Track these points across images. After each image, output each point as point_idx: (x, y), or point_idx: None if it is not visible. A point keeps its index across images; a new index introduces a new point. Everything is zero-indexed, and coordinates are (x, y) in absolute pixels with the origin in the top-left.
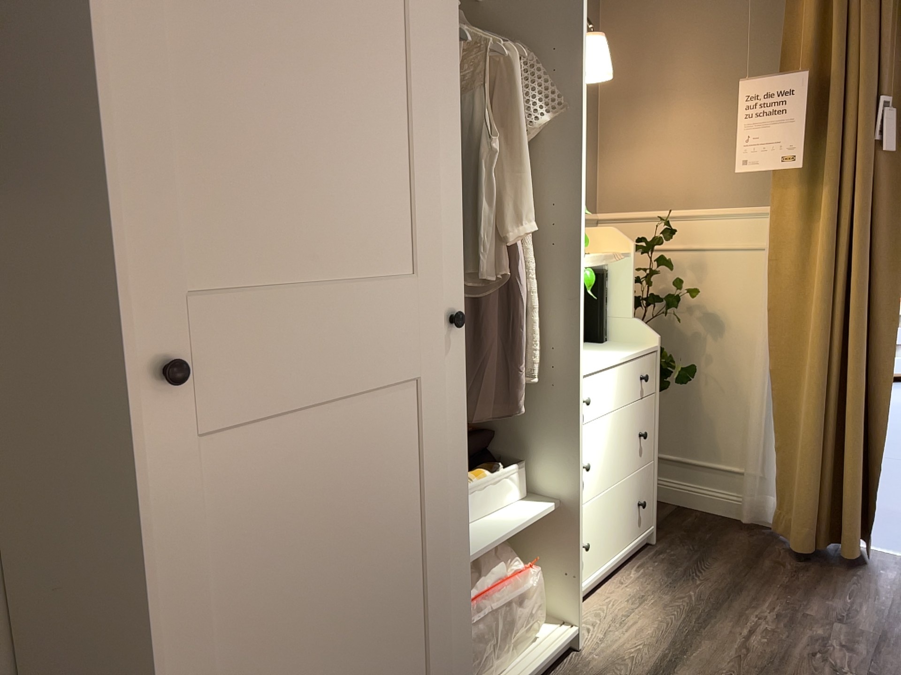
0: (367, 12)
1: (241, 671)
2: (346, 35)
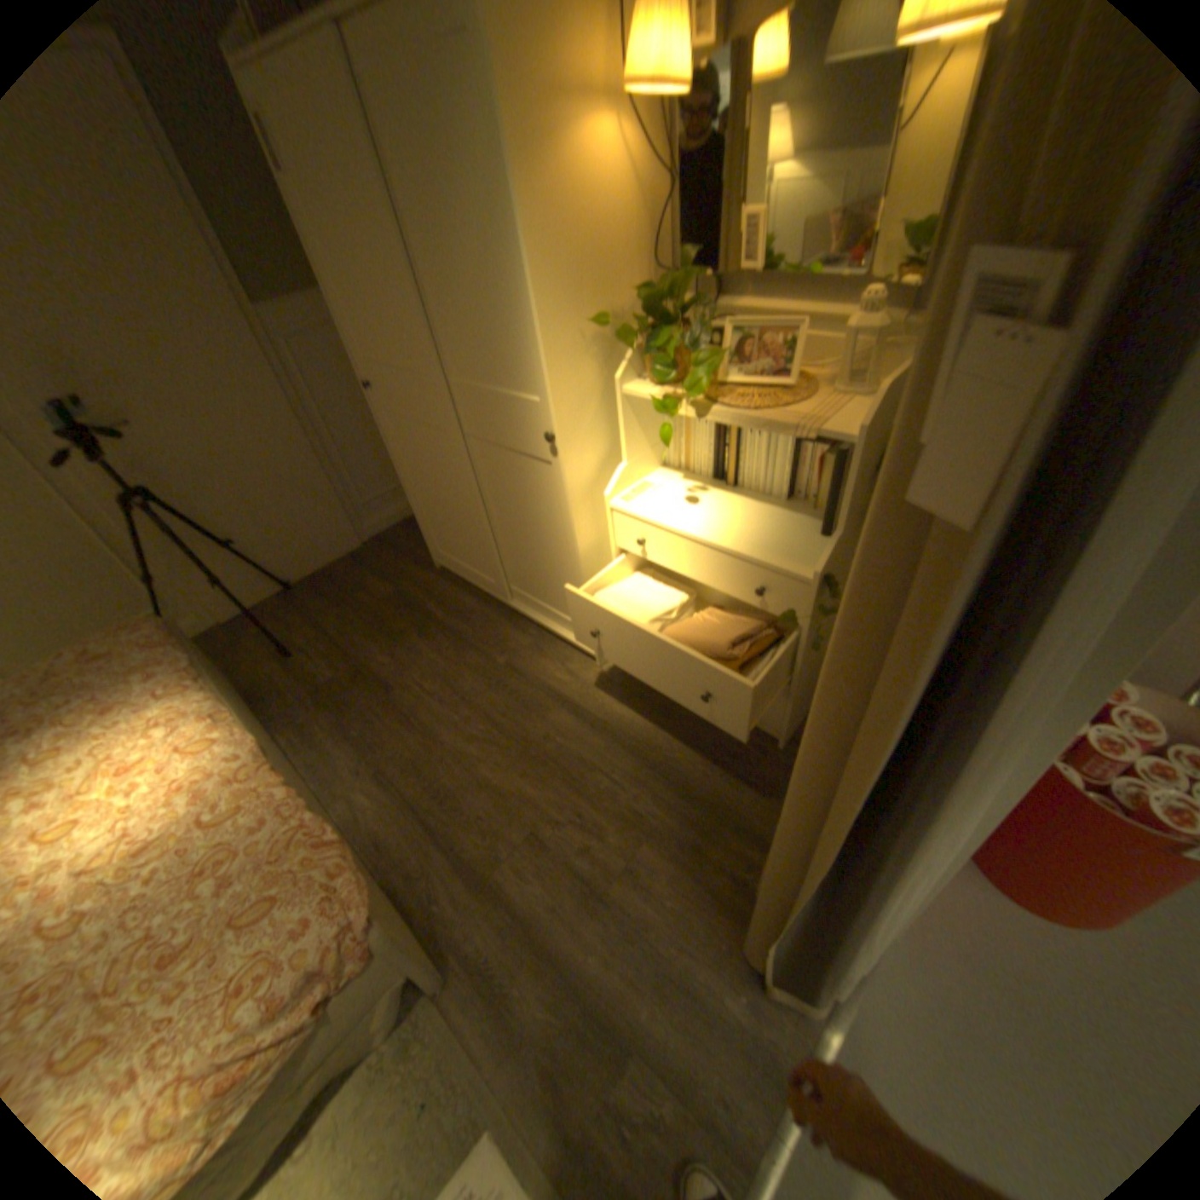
0: (357, 212)
1: (419, 494)
2: (356, 233)
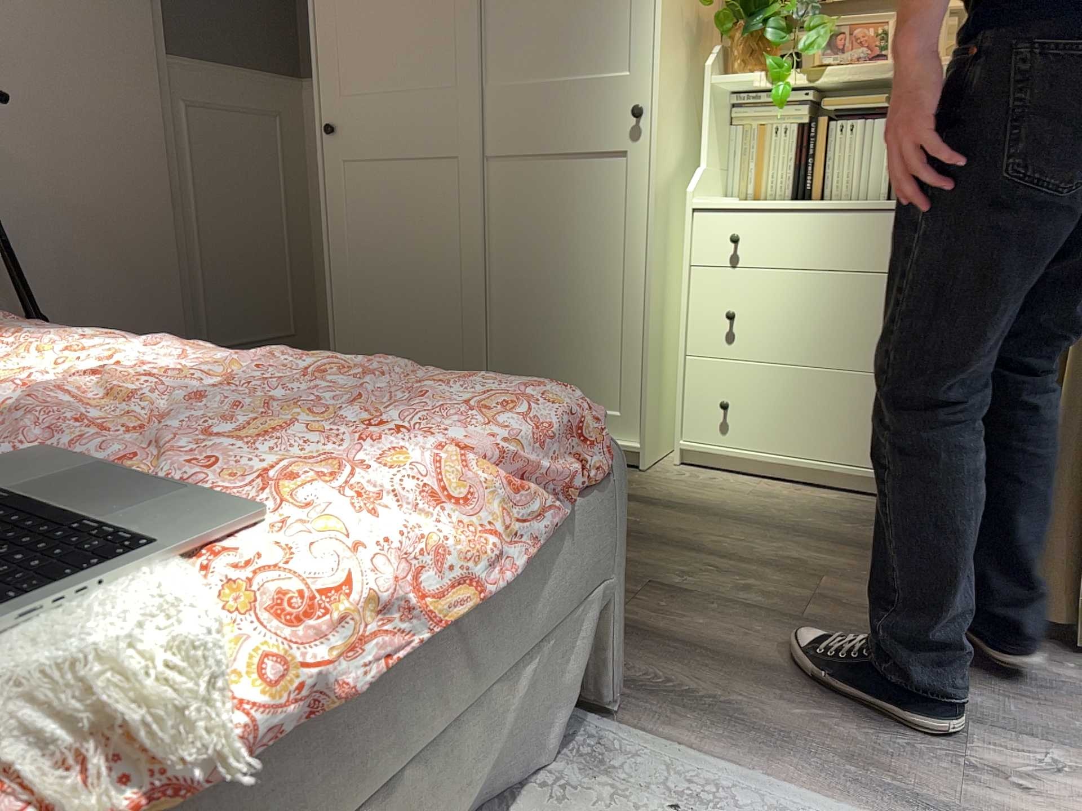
0: None
1: (354, 283)
2: None
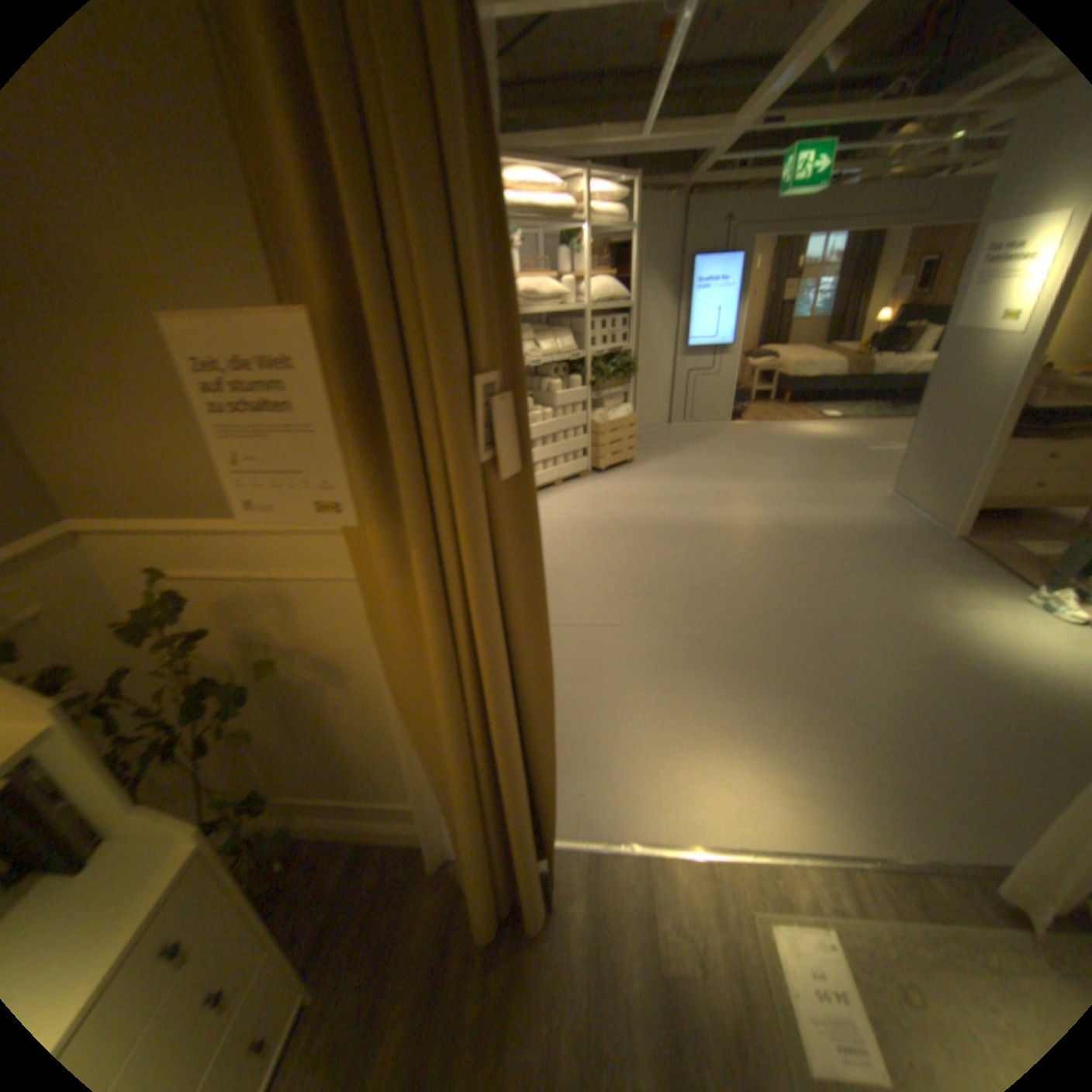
0: None
1: None
2: None
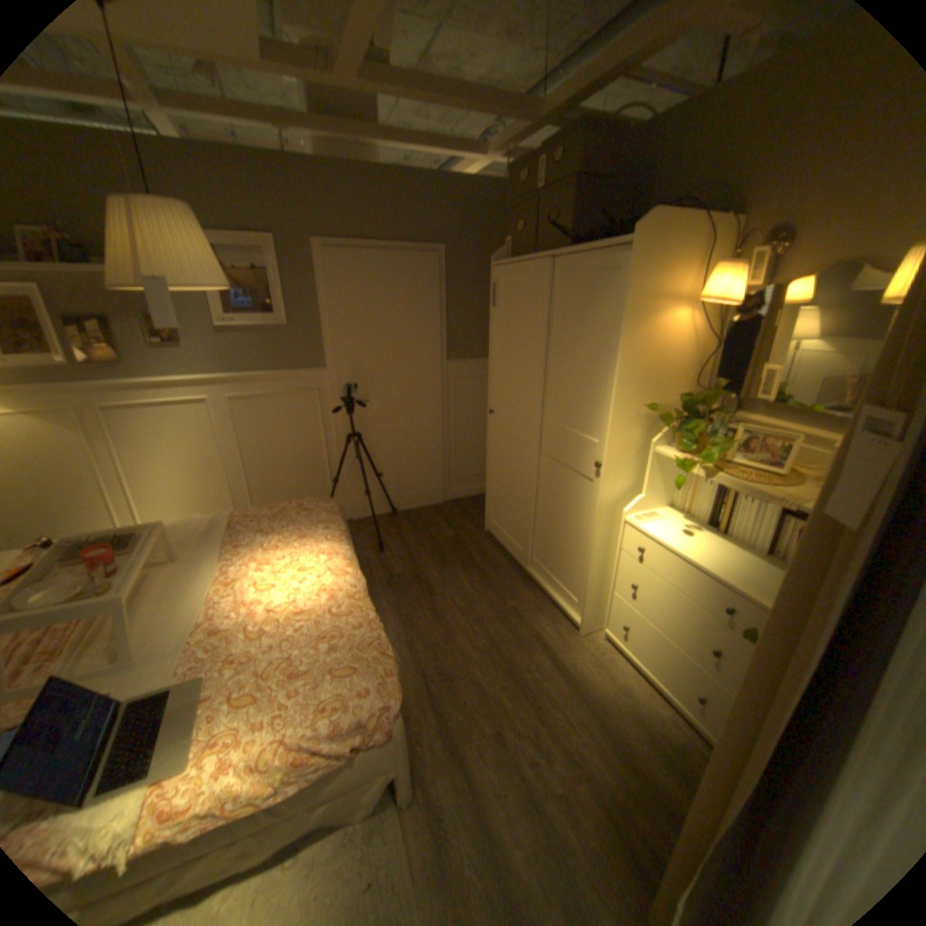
0: (527, 328)
1: (494, 479)
2: (521, 337)
